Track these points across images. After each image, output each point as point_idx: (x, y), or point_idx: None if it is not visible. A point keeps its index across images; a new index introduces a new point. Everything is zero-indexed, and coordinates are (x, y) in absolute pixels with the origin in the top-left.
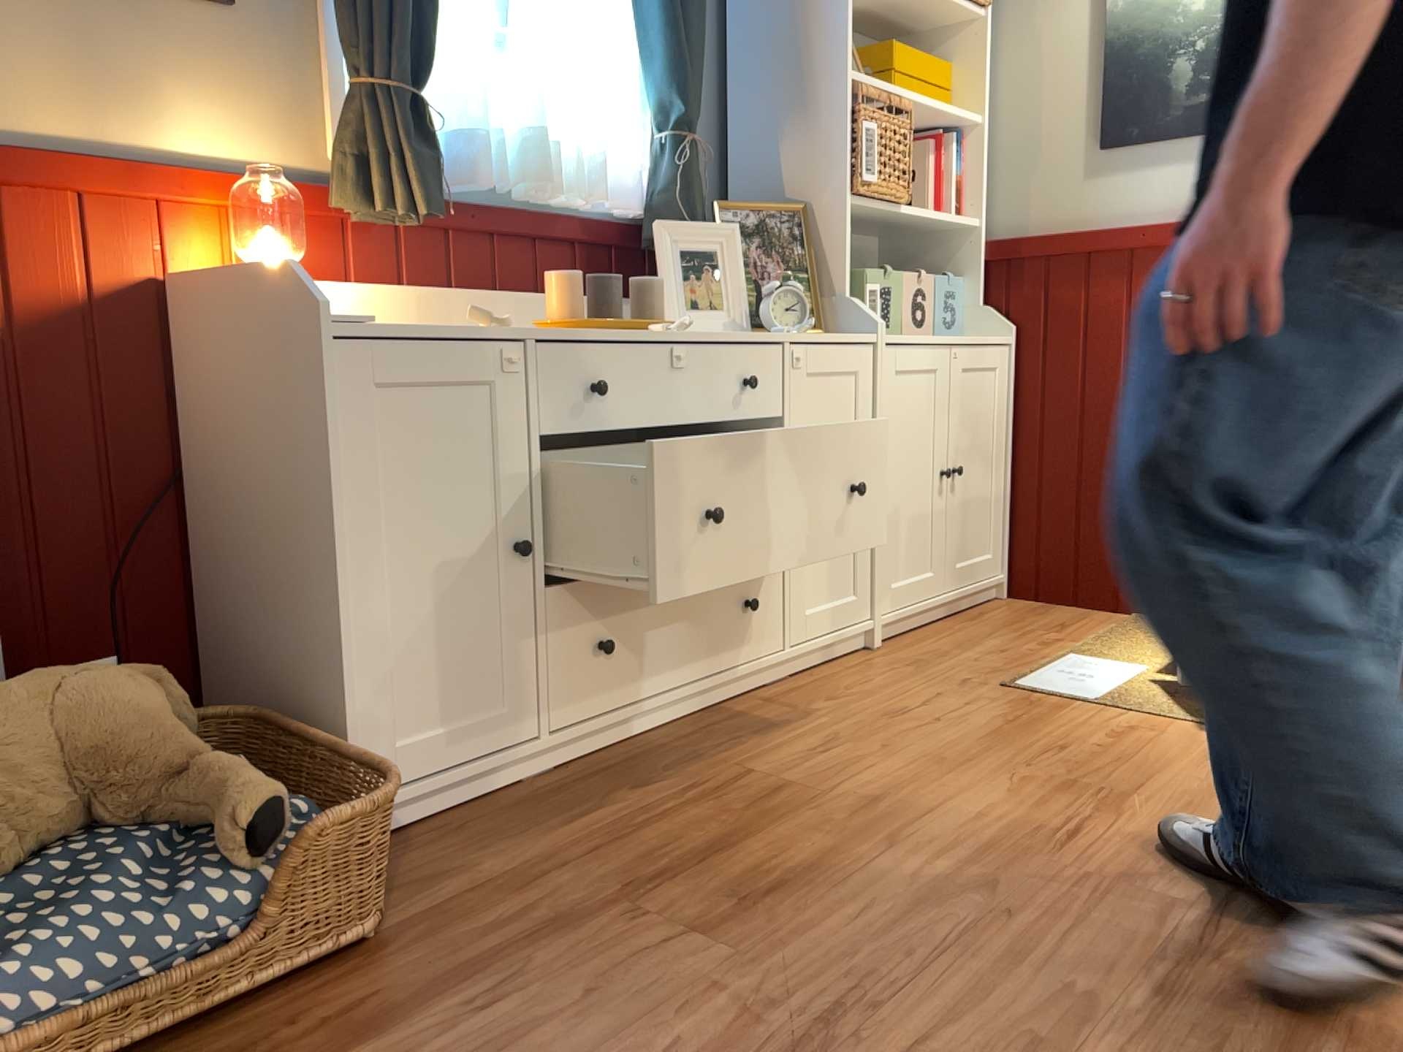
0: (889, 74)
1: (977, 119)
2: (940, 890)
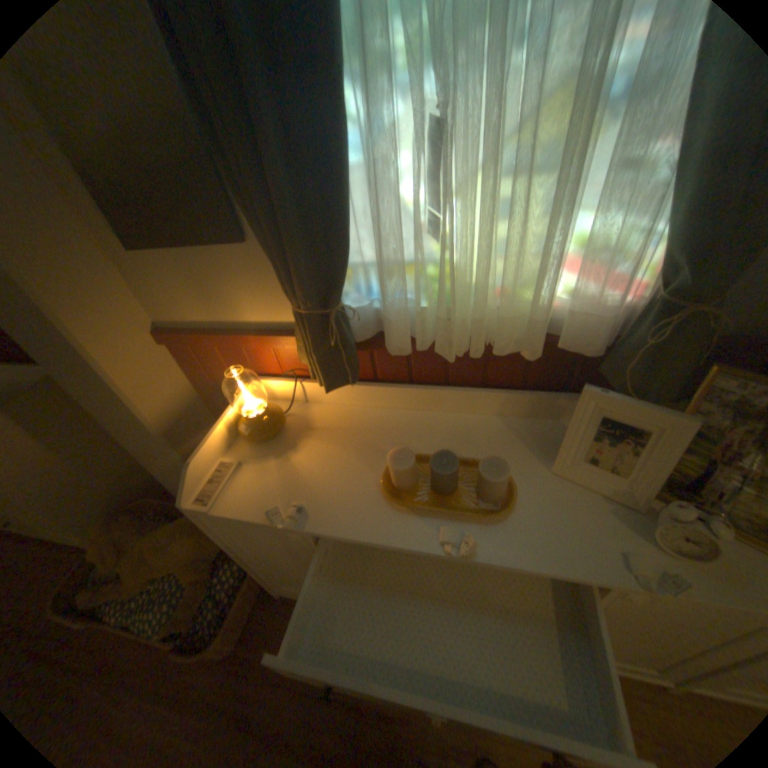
0: None
1: None
2: None
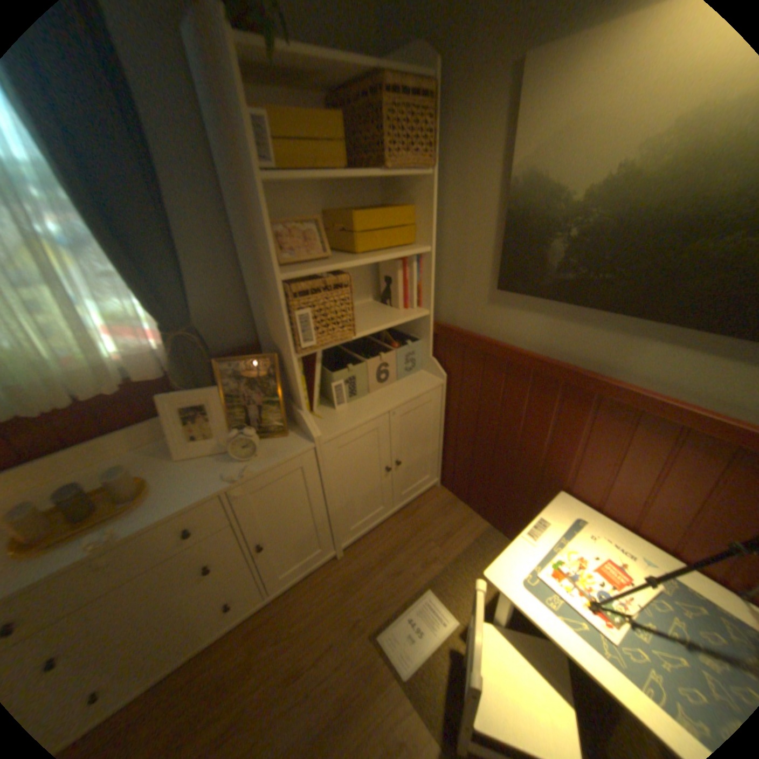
0: (354, 235)
1: (426, 252)
2: None
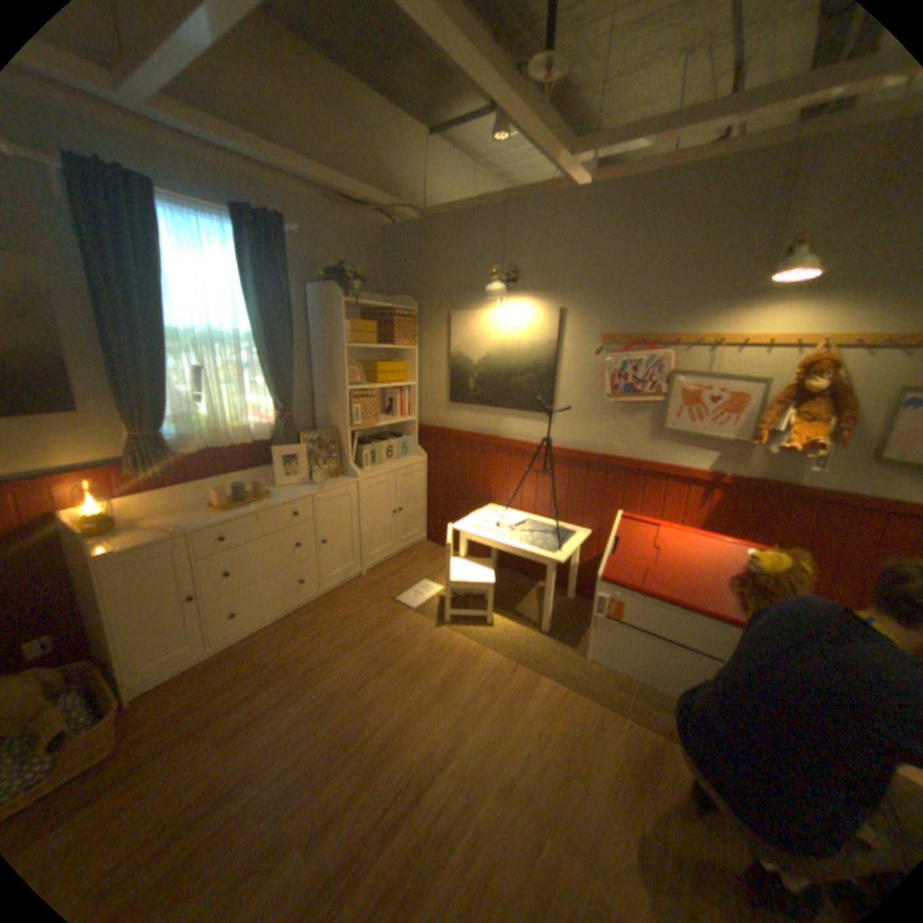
0: (375, 374)
1: (412, 385)
2: (301, 722)
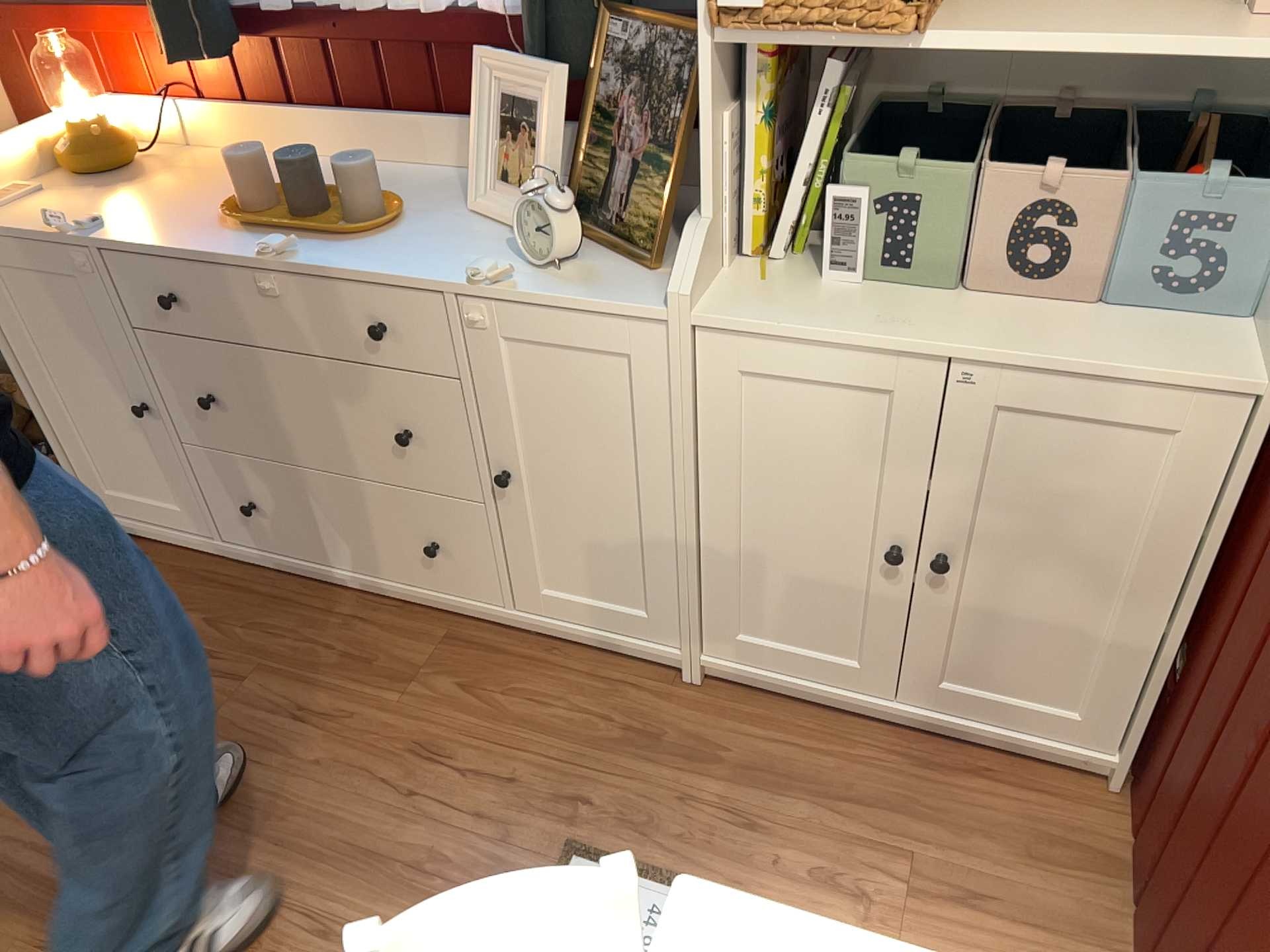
0: None
1: None
2: None
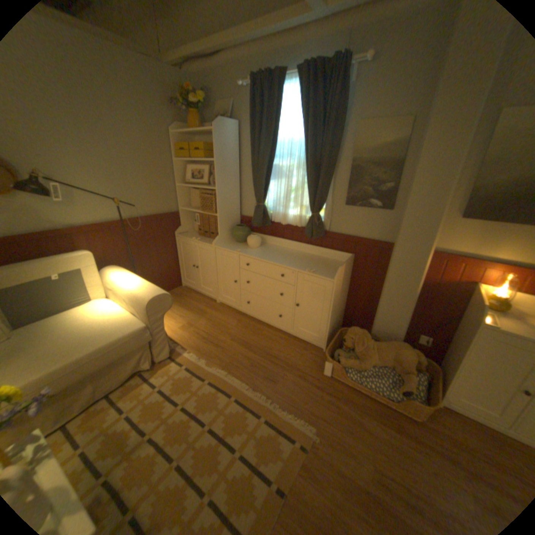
0: None
1: None
2: None
